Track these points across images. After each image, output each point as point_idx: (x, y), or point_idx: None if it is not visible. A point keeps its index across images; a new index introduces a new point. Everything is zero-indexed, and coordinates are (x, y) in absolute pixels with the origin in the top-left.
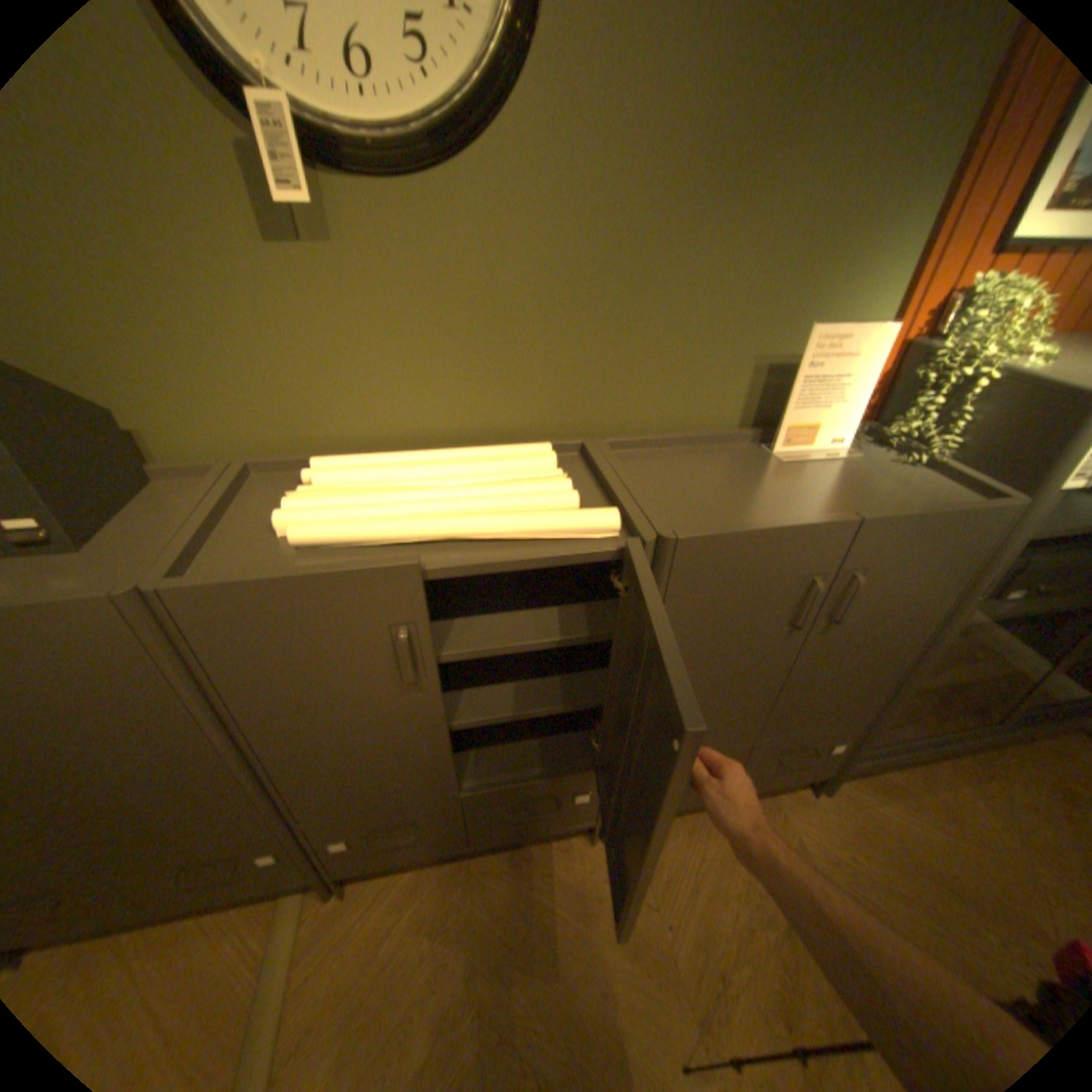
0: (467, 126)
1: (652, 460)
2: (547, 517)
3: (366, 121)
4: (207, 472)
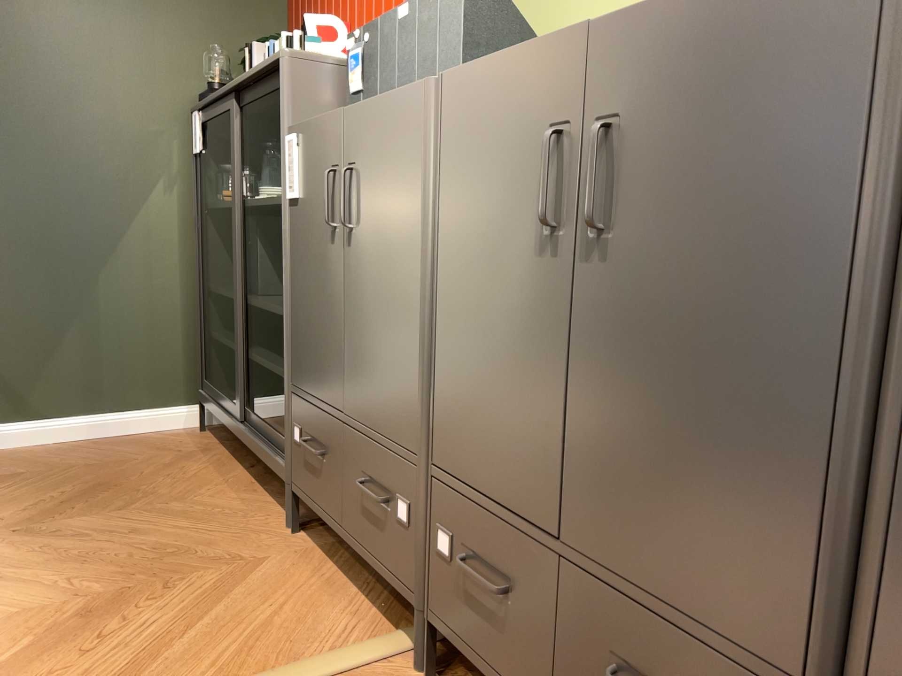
0: None
1: None
2: None
3: None
4: None
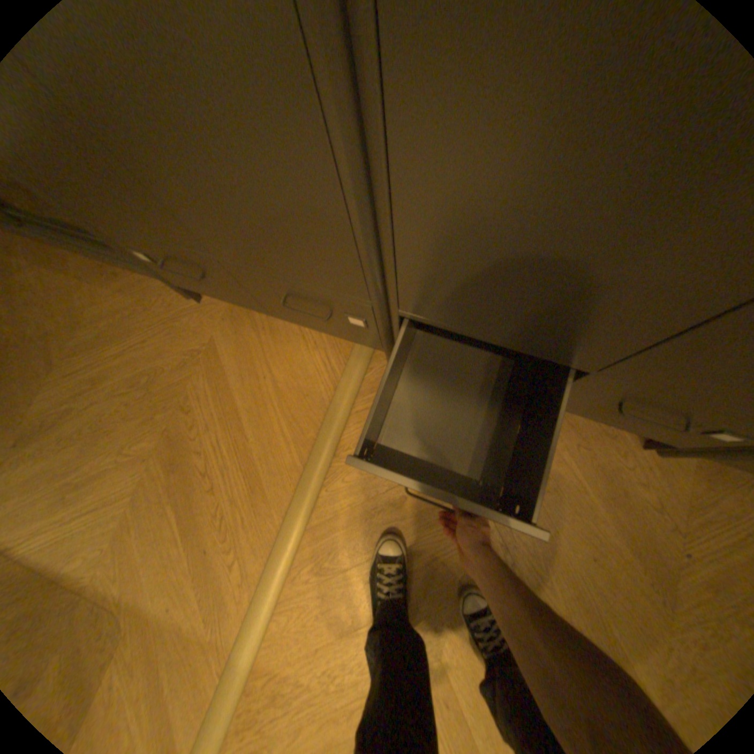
0: None
1: None
2: None
3: None
4: None
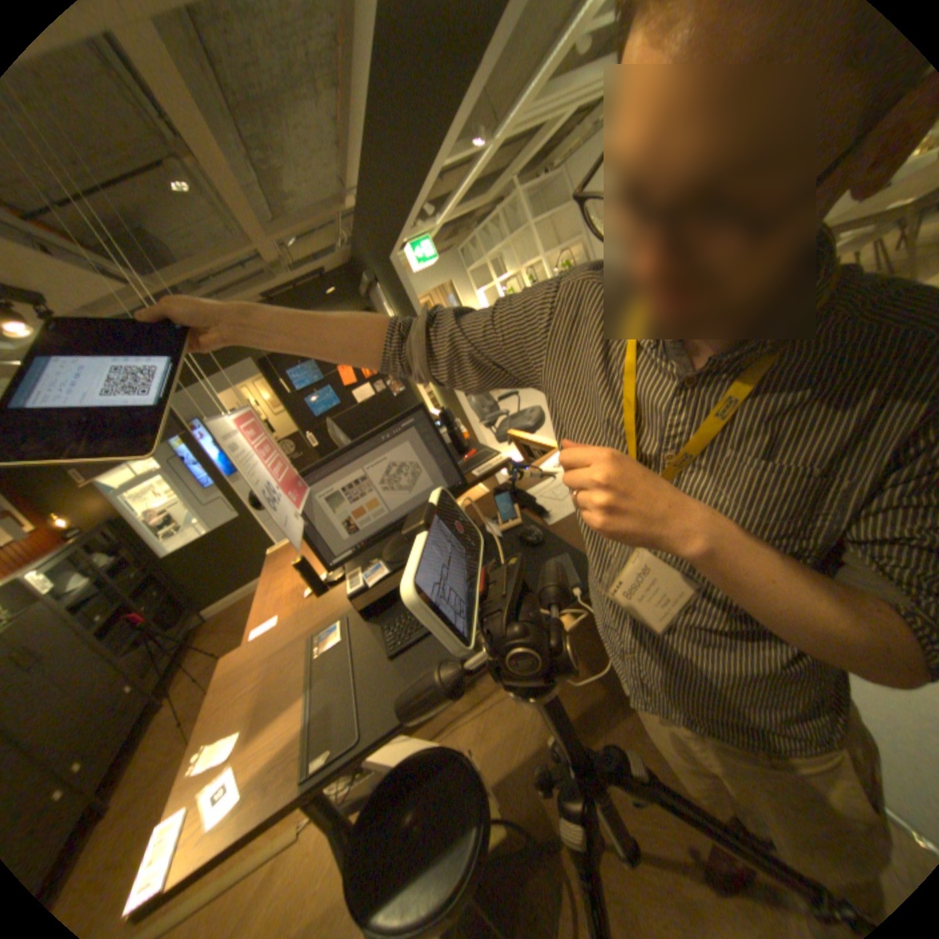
0: None
1: None
2: None
3: None
4: None
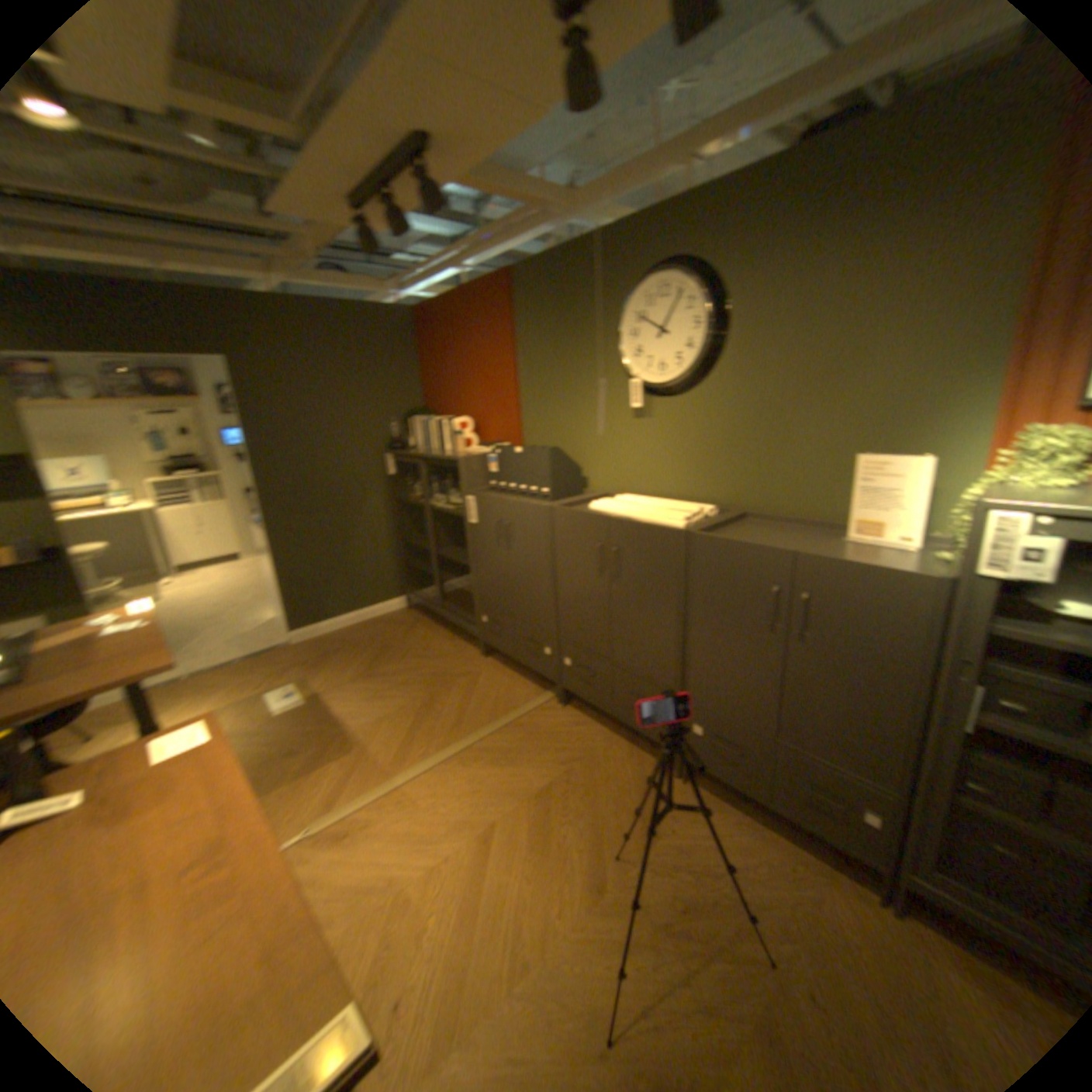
0: (704, 377)
1: (763, 525)
2: (659, 518)
3: (658, 384)
4: (596, 495)
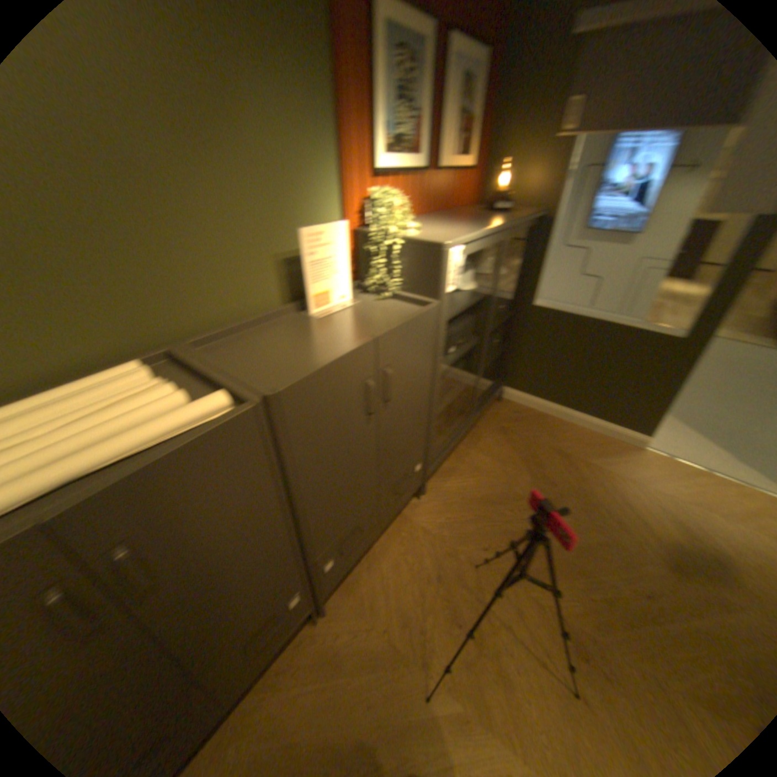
0: None
1: (235, 344)
2: (167, 419)
3: None
4: None
